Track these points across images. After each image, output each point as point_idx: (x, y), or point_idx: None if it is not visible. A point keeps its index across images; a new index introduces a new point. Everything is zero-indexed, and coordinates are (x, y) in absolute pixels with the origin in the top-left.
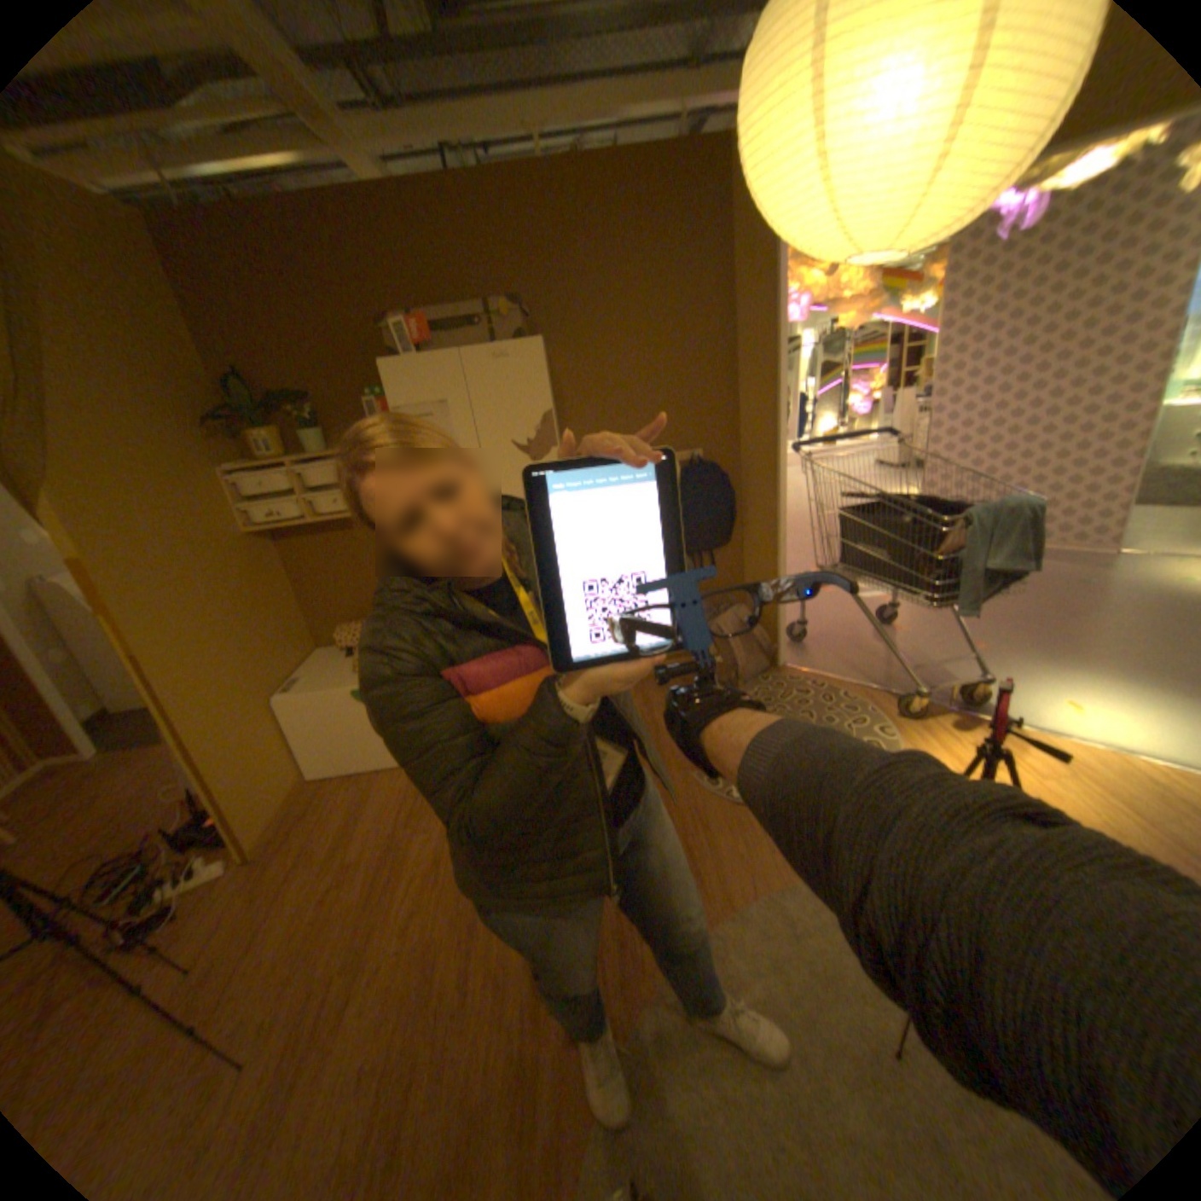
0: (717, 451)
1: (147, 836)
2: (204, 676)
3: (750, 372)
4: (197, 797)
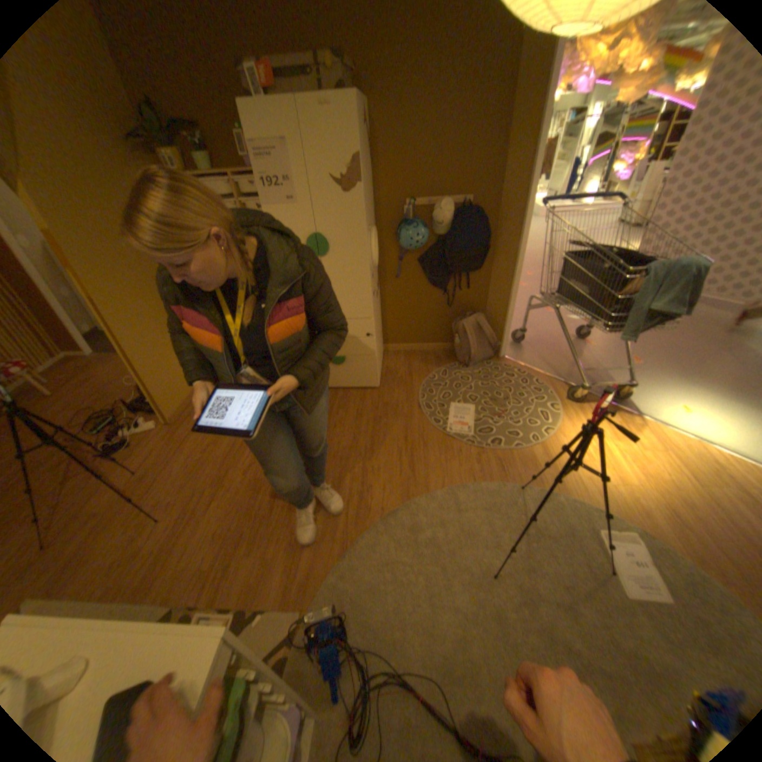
0: (483, 198)
1: (116, 402)
2: (136, 315)
3: (519, 134)
4: (136, 384)
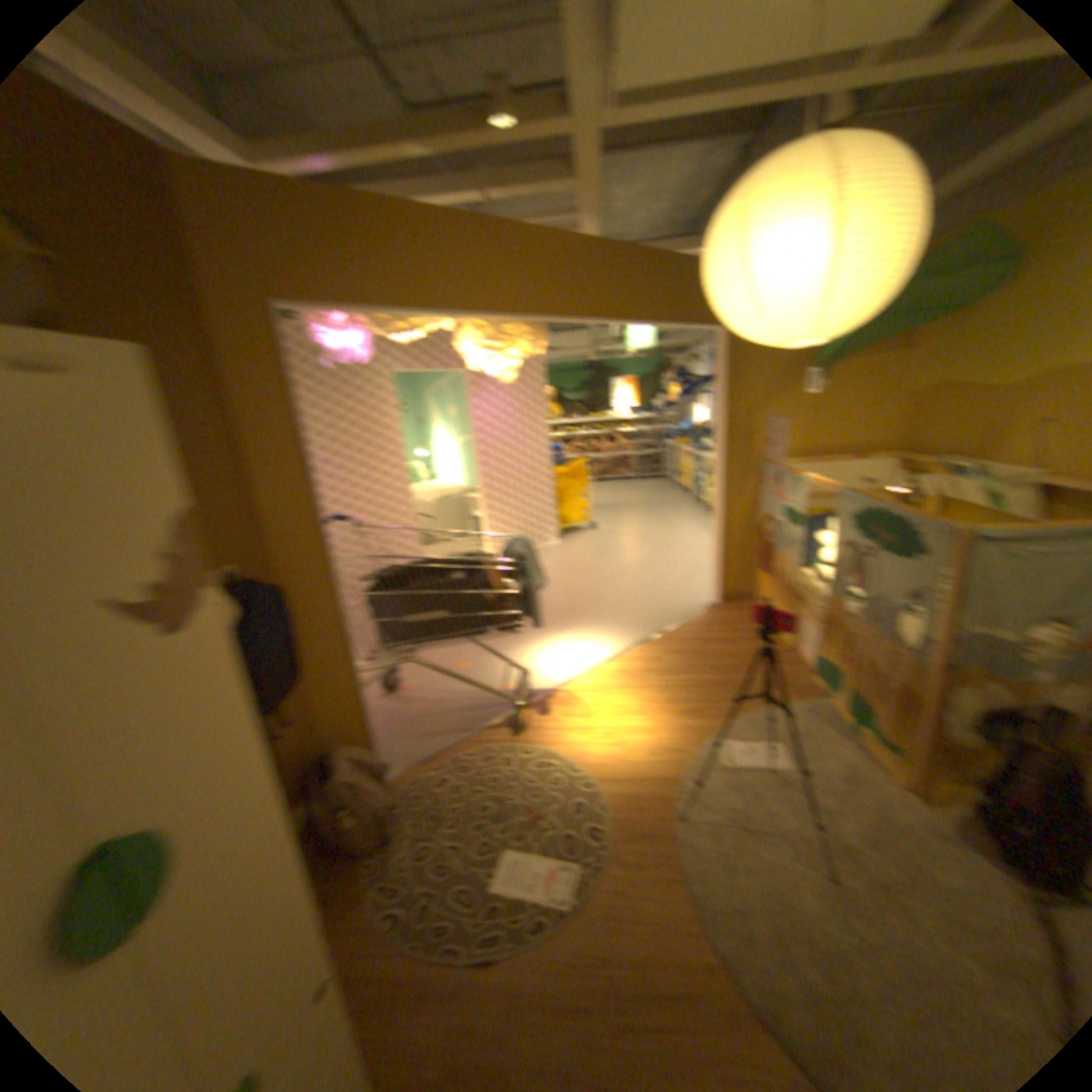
0: (254, 562)
1: None
2: None
3: (273, 458)
4: None
